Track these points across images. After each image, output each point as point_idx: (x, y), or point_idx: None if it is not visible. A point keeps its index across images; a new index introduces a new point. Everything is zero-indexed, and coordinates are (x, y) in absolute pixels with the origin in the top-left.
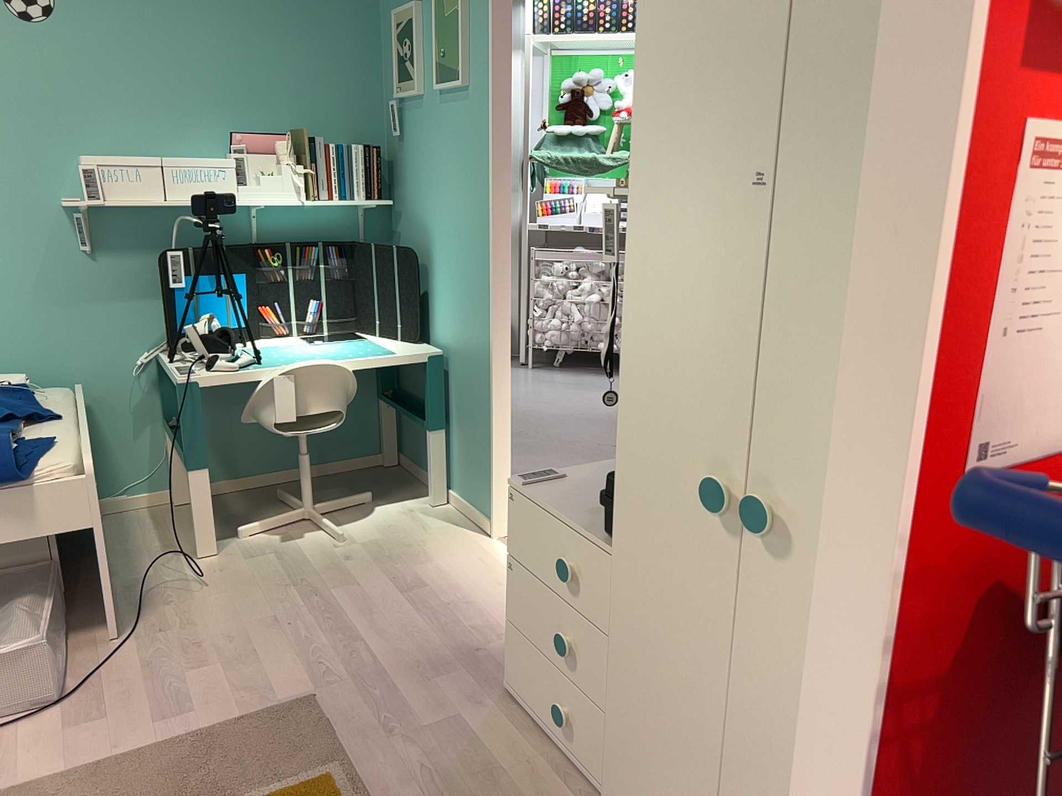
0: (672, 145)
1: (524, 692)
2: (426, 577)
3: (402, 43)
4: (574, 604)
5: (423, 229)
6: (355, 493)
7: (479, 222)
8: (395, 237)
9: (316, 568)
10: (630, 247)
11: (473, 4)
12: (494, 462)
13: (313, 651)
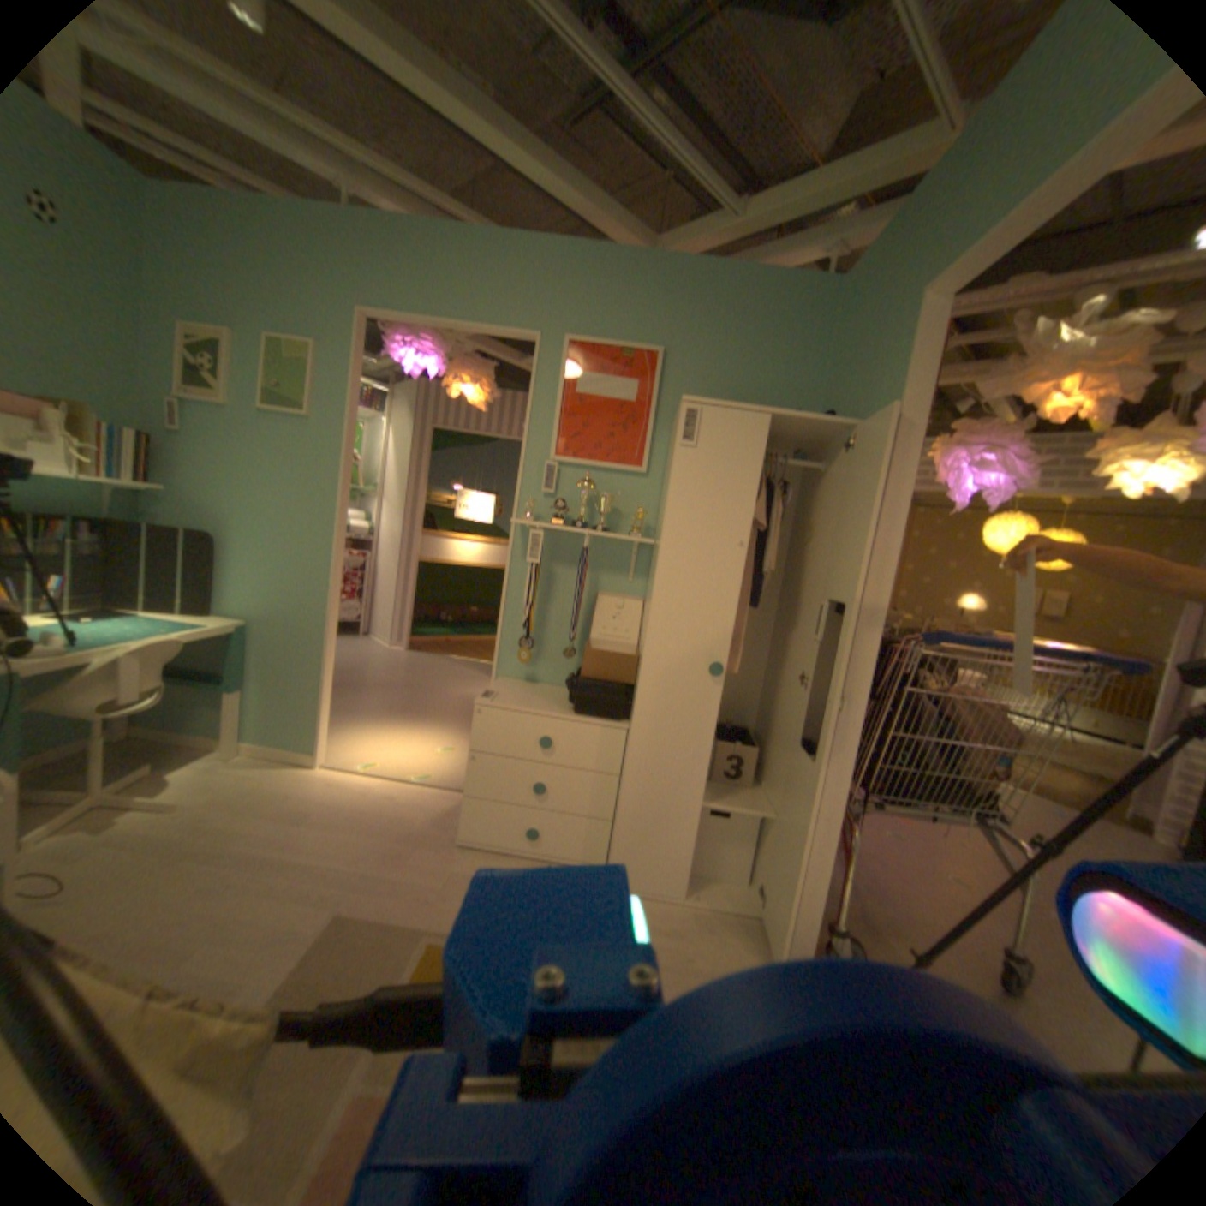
0: (691, 528)
1: (482, 839)
2: (298, 810)
3: (193, 354)
4: (546, 762)
5: (210, 518)
6: (114, 773)
7: (315, 524)
8: (146, 519)
9: (178, 842)
10: (658, 568)
11: (323, 363)
12: (321, 708)
13: (284, 895)
